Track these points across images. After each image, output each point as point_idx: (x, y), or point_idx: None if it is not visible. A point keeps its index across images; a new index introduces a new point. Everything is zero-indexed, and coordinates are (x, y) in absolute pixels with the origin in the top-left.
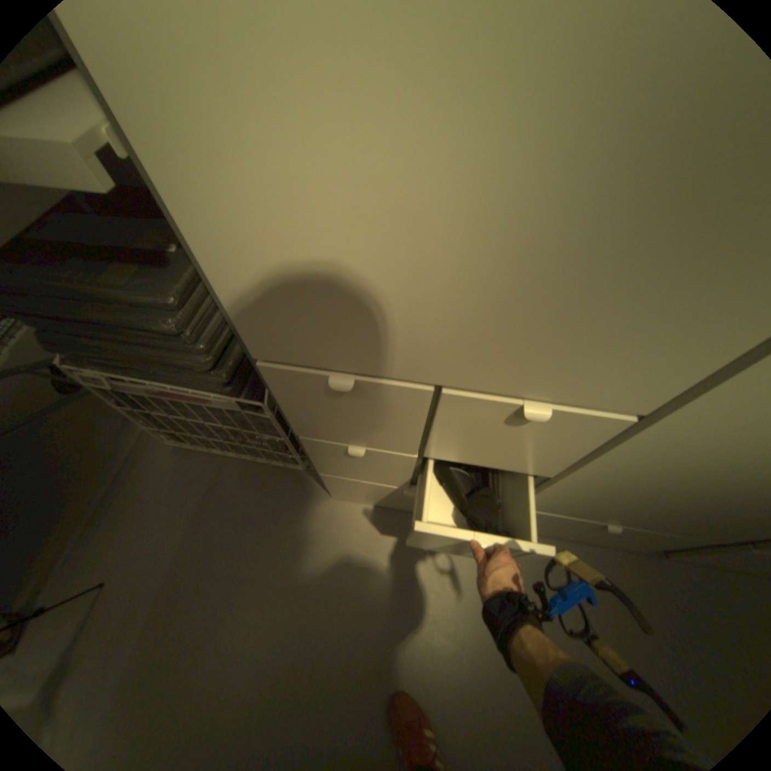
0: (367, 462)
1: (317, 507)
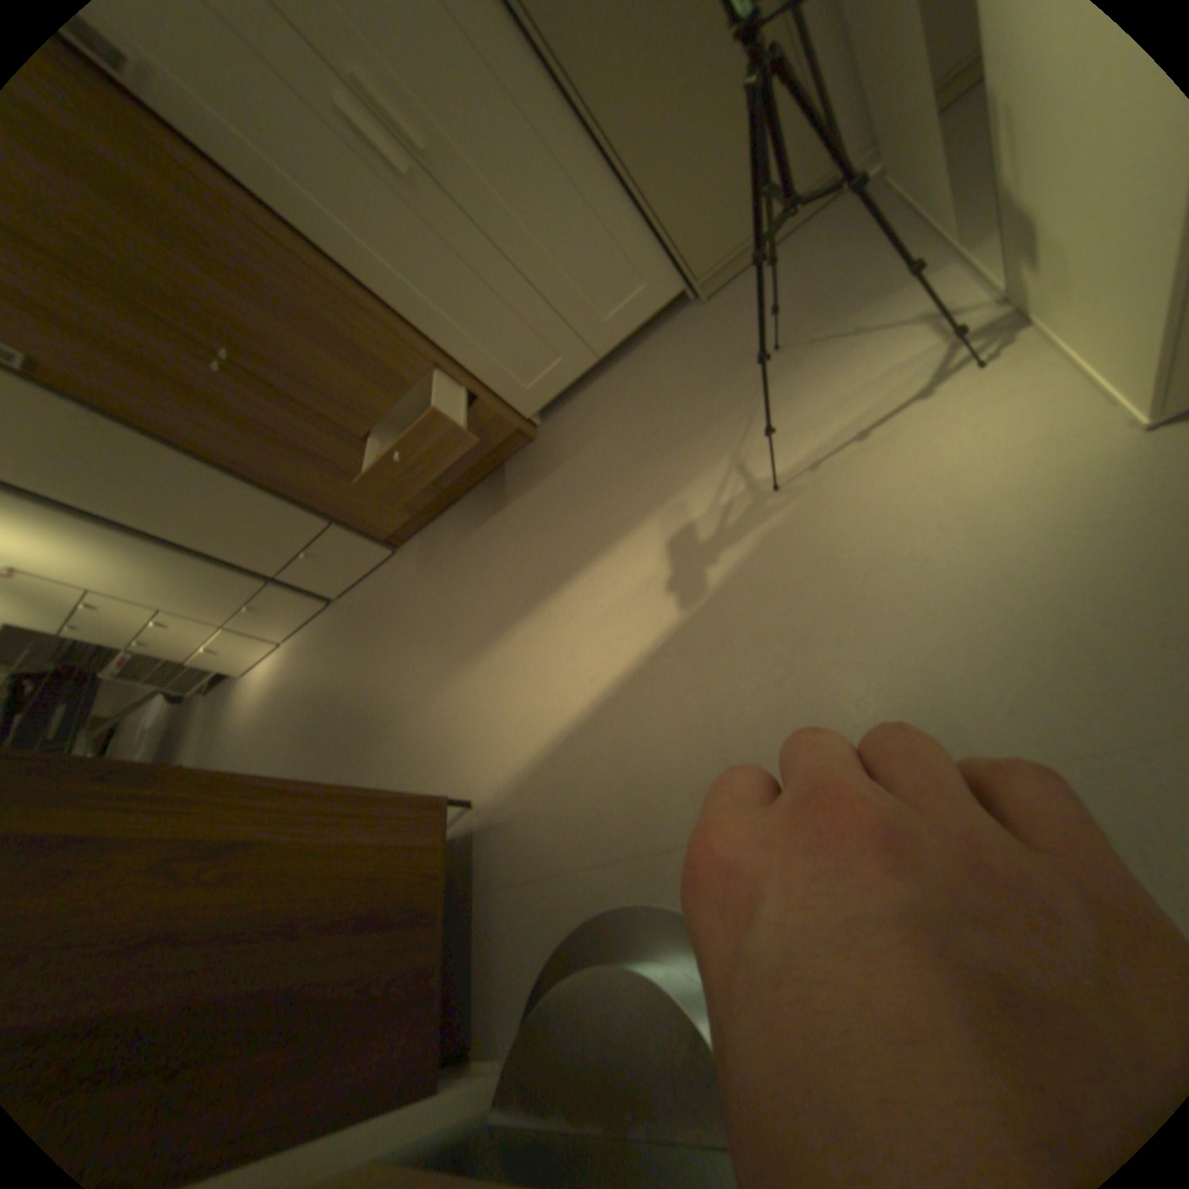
0: (157, 646)
1: (238, 686)
